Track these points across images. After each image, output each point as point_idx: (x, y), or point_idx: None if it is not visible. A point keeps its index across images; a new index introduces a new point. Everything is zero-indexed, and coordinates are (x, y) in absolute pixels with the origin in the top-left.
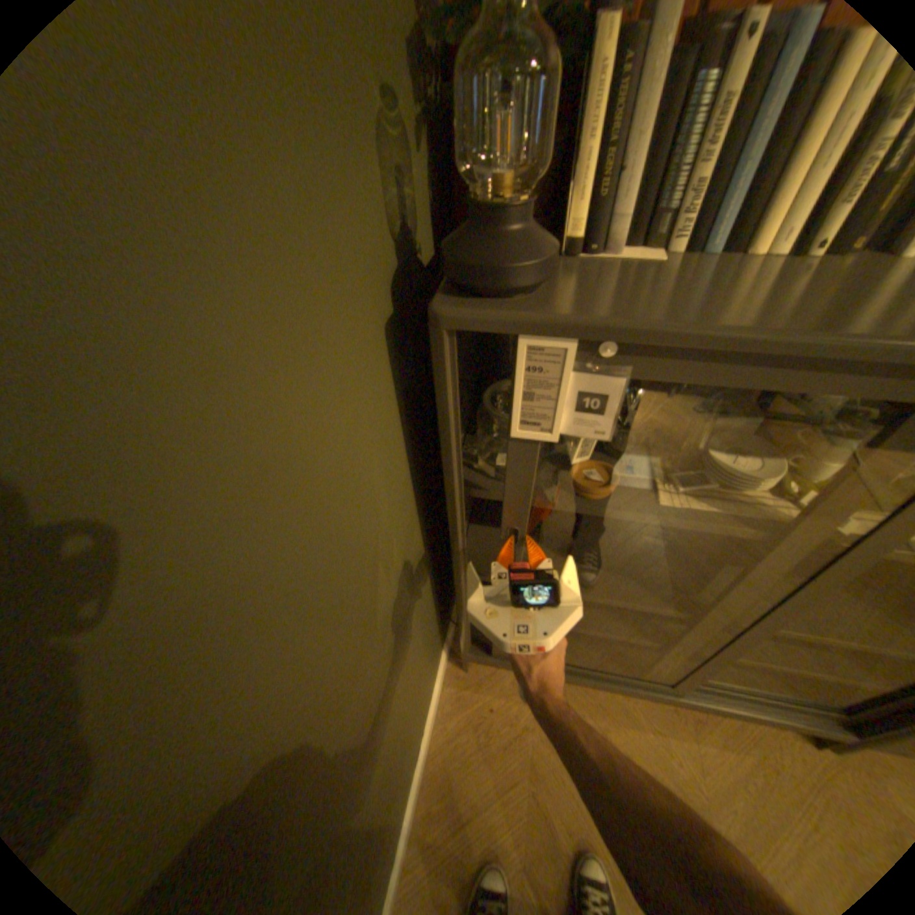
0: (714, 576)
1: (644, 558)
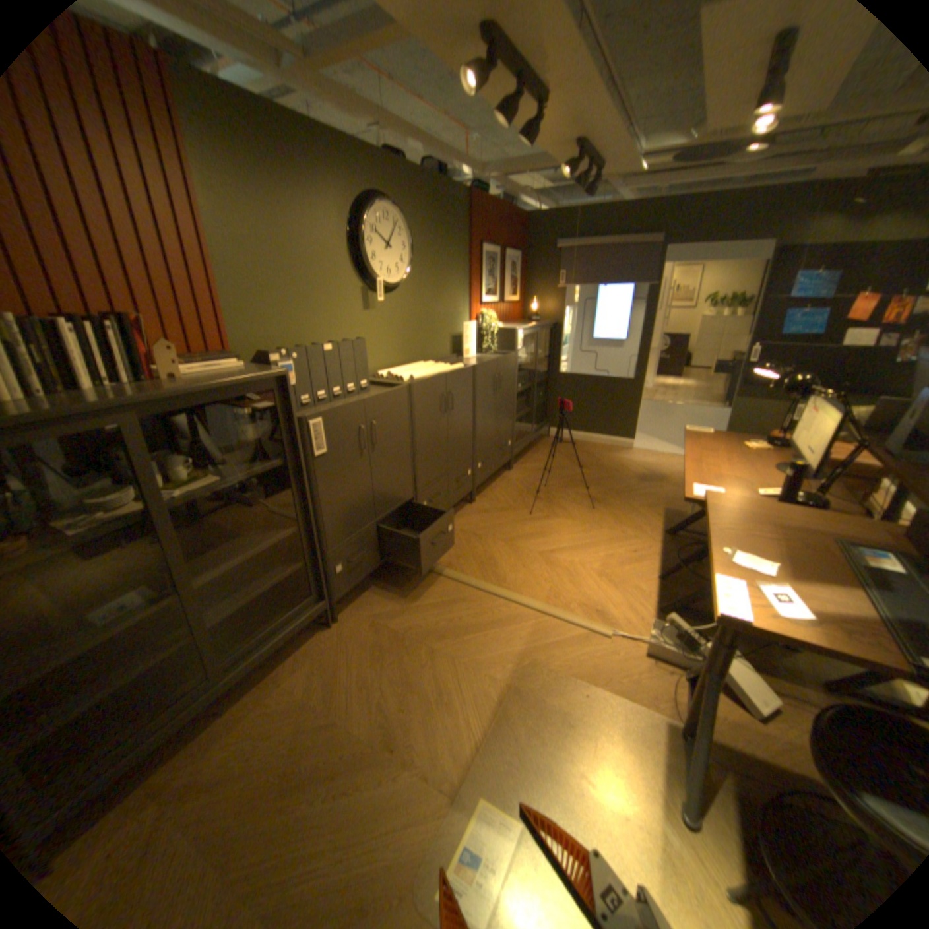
0: (161, 566)
1: (111, 587)
